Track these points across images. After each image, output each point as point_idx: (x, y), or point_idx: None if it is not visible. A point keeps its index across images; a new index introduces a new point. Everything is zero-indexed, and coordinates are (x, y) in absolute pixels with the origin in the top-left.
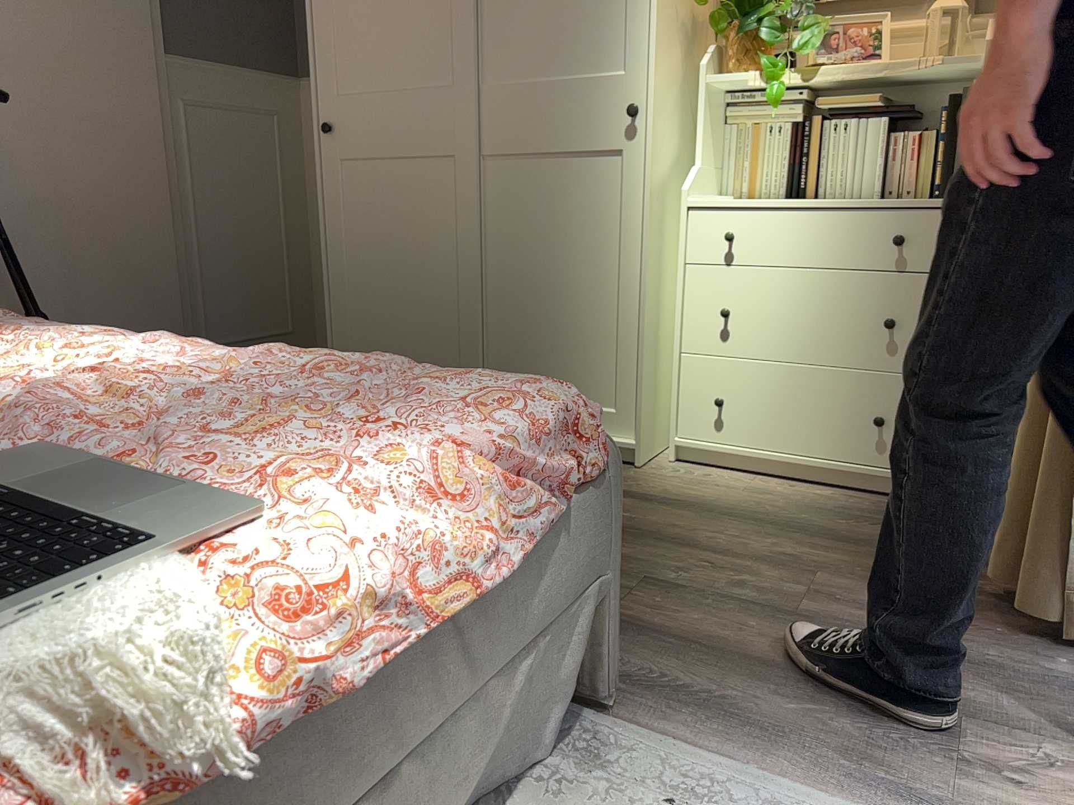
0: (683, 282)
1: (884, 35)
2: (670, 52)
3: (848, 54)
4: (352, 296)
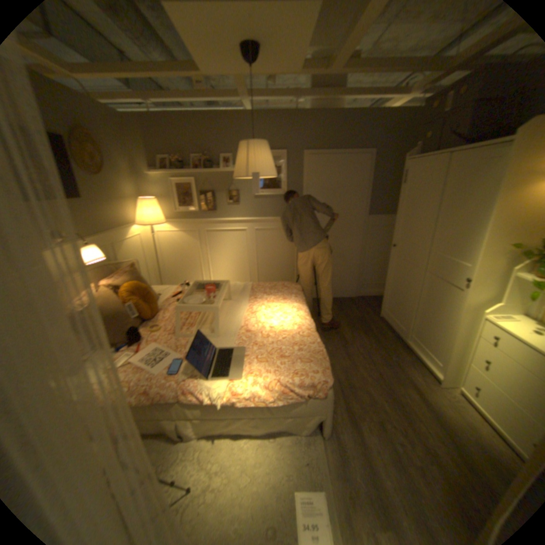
0: (477, 342)
1: None
2: (495, 263)
3: None
4: (390, 290)
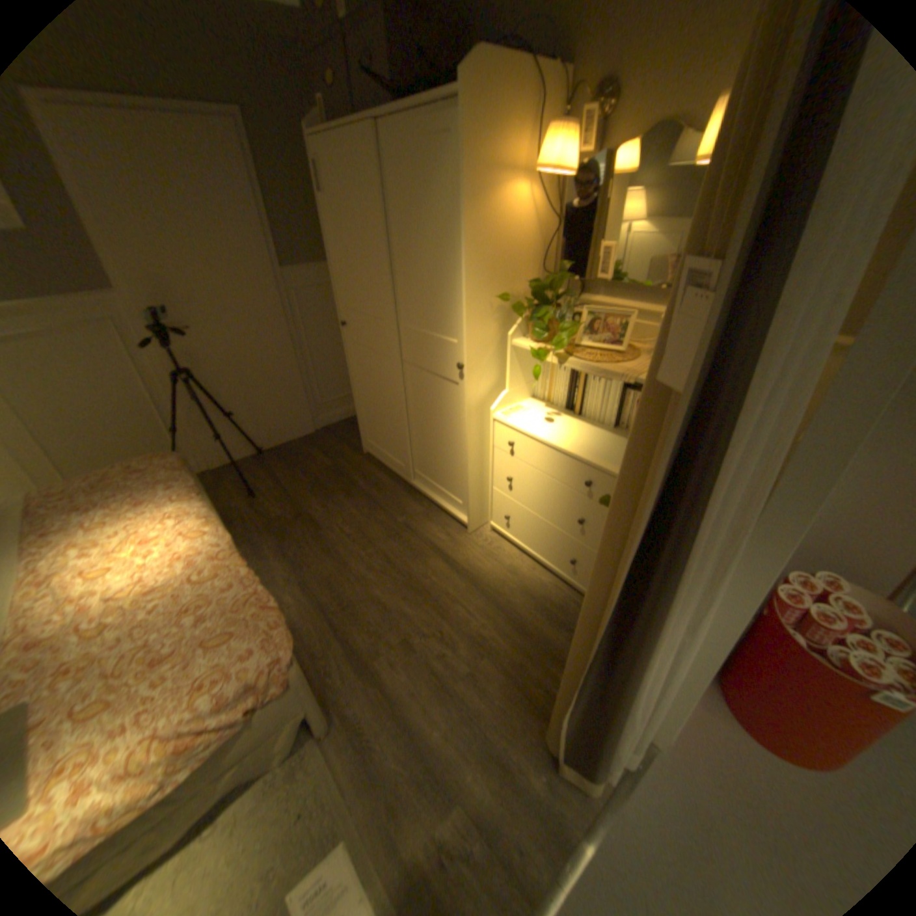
0: (492, 454)
1: (629, 326)
2: (486, 330)
3: (603, 336)
4: (364, 404)
